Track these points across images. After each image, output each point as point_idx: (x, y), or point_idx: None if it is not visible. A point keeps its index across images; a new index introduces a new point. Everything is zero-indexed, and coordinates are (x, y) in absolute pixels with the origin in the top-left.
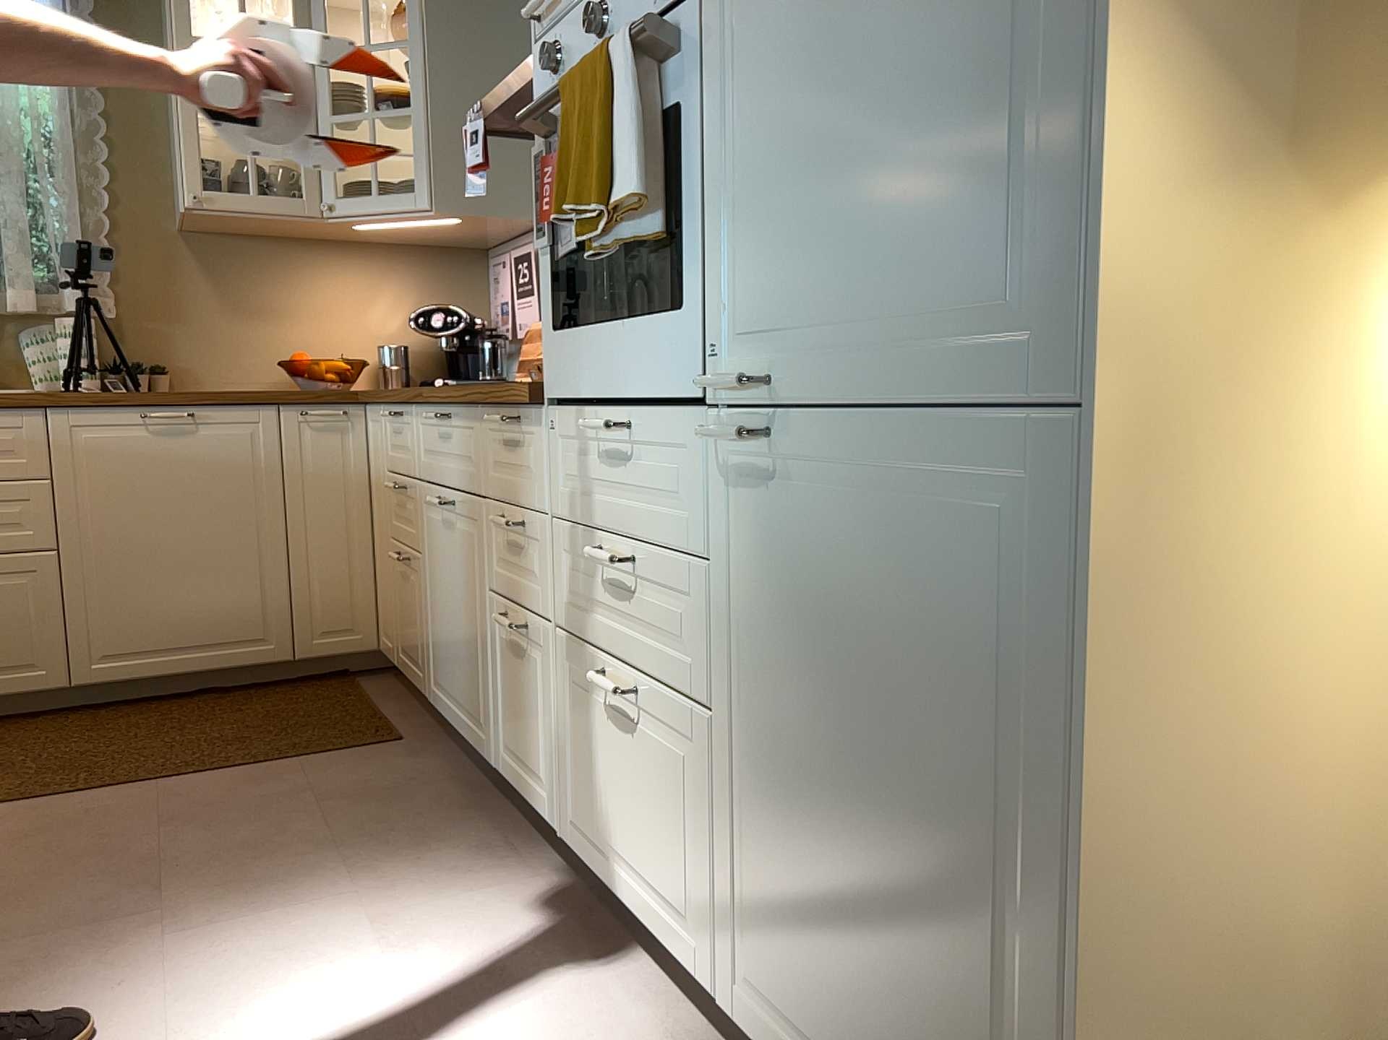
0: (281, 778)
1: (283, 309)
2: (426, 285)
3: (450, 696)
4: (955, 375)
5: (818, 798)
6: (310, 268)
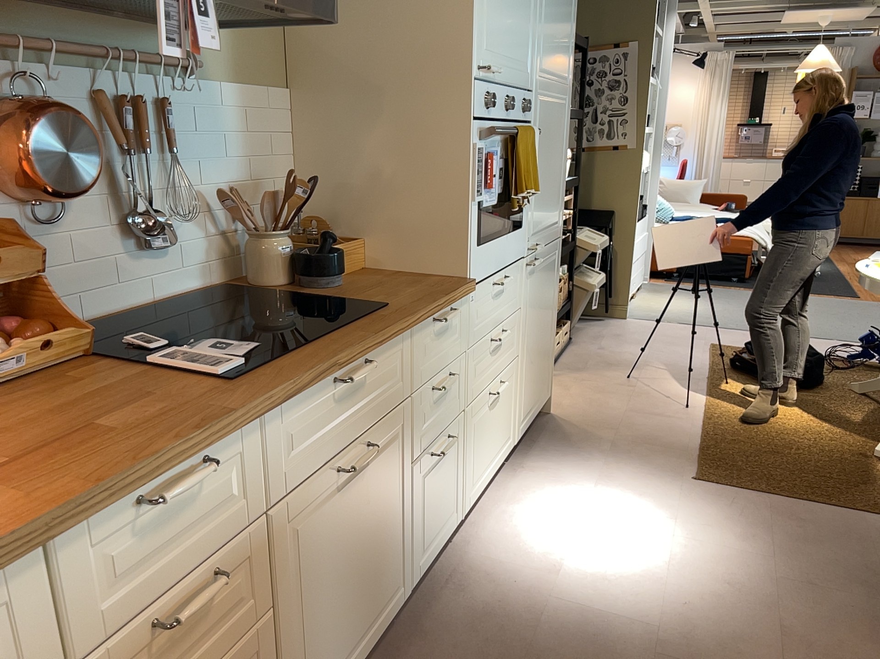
0: None
1: None
2: None
3: (343, 658)
4: (553, 234)
5: (535, 344)
6: None
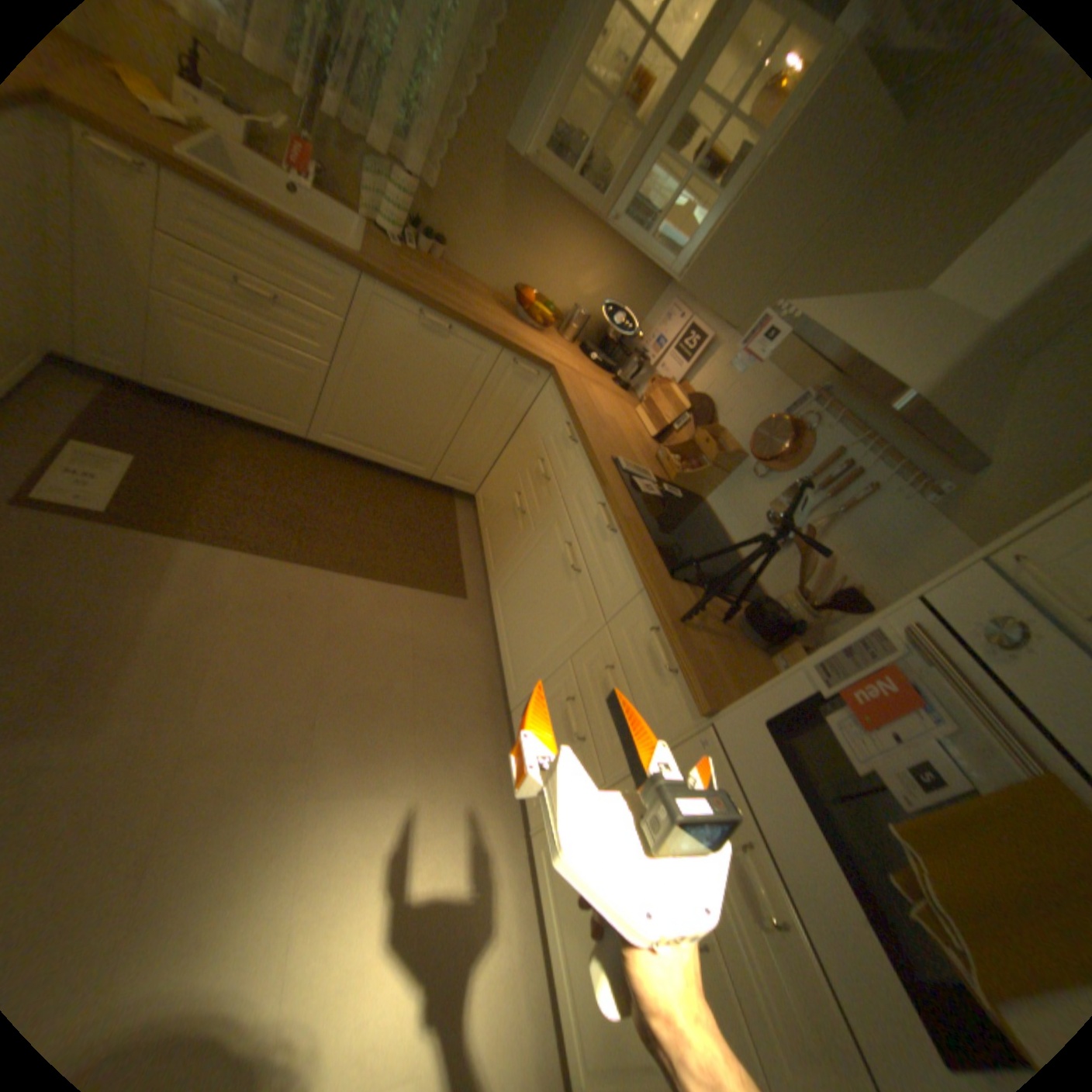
0: (399, 609)
1: (536, 245)
2: (625, 281)
3: (505, 624)
4: None
5: None
6: (570, 227)
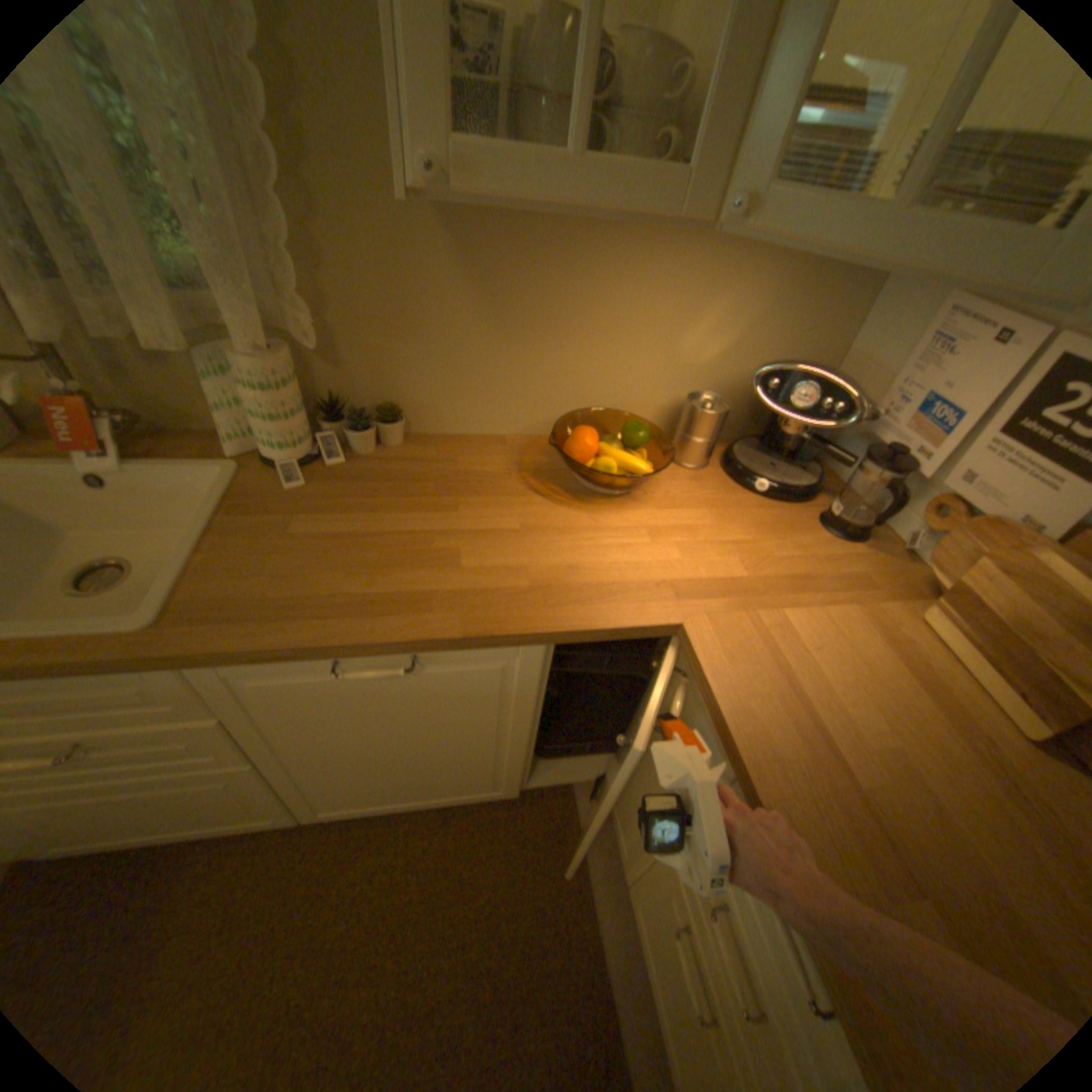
0: None
1: (569, 322)
2: (790, 291)
3: None
4: None
5: None
6: (627, 250)
